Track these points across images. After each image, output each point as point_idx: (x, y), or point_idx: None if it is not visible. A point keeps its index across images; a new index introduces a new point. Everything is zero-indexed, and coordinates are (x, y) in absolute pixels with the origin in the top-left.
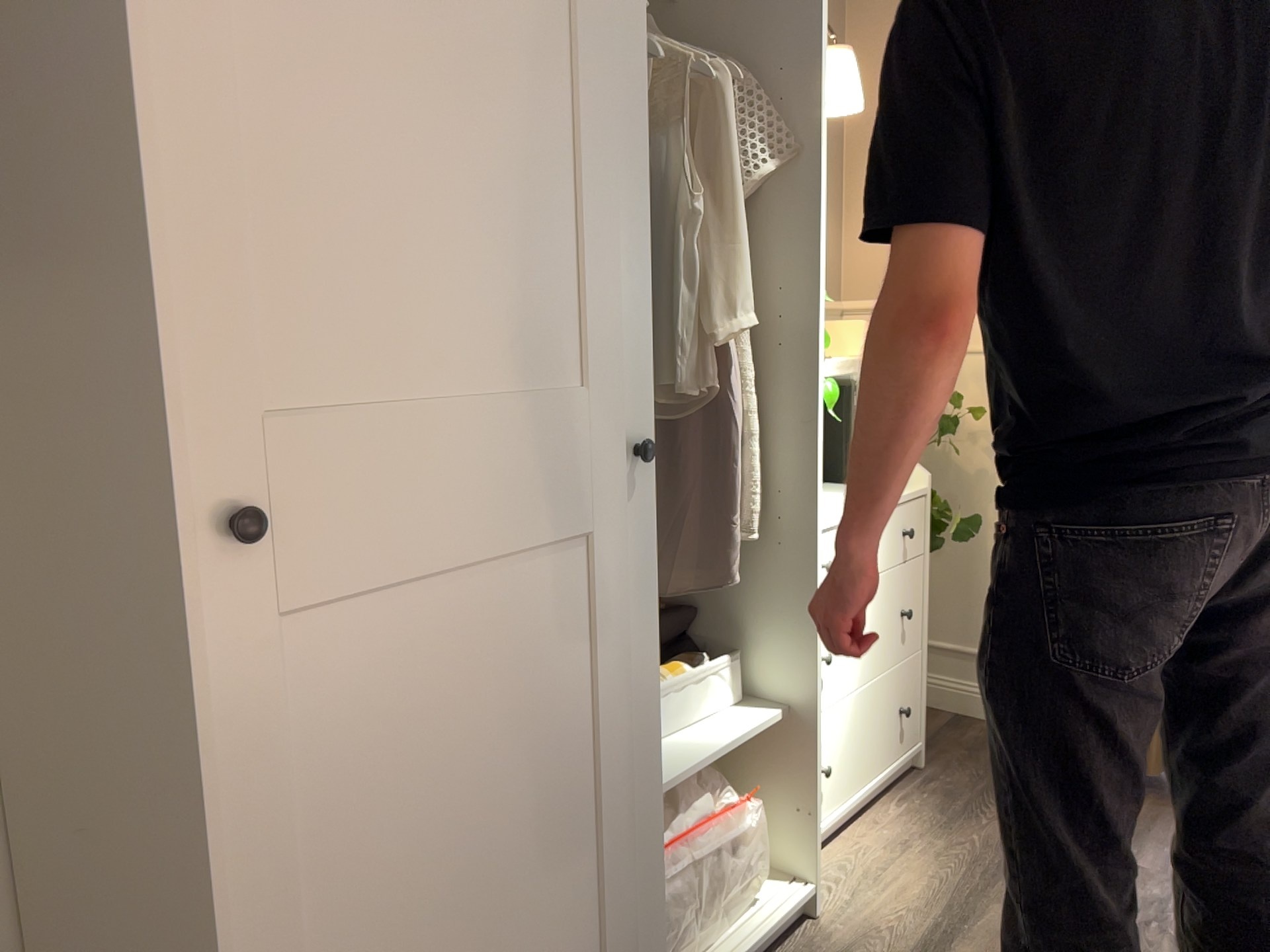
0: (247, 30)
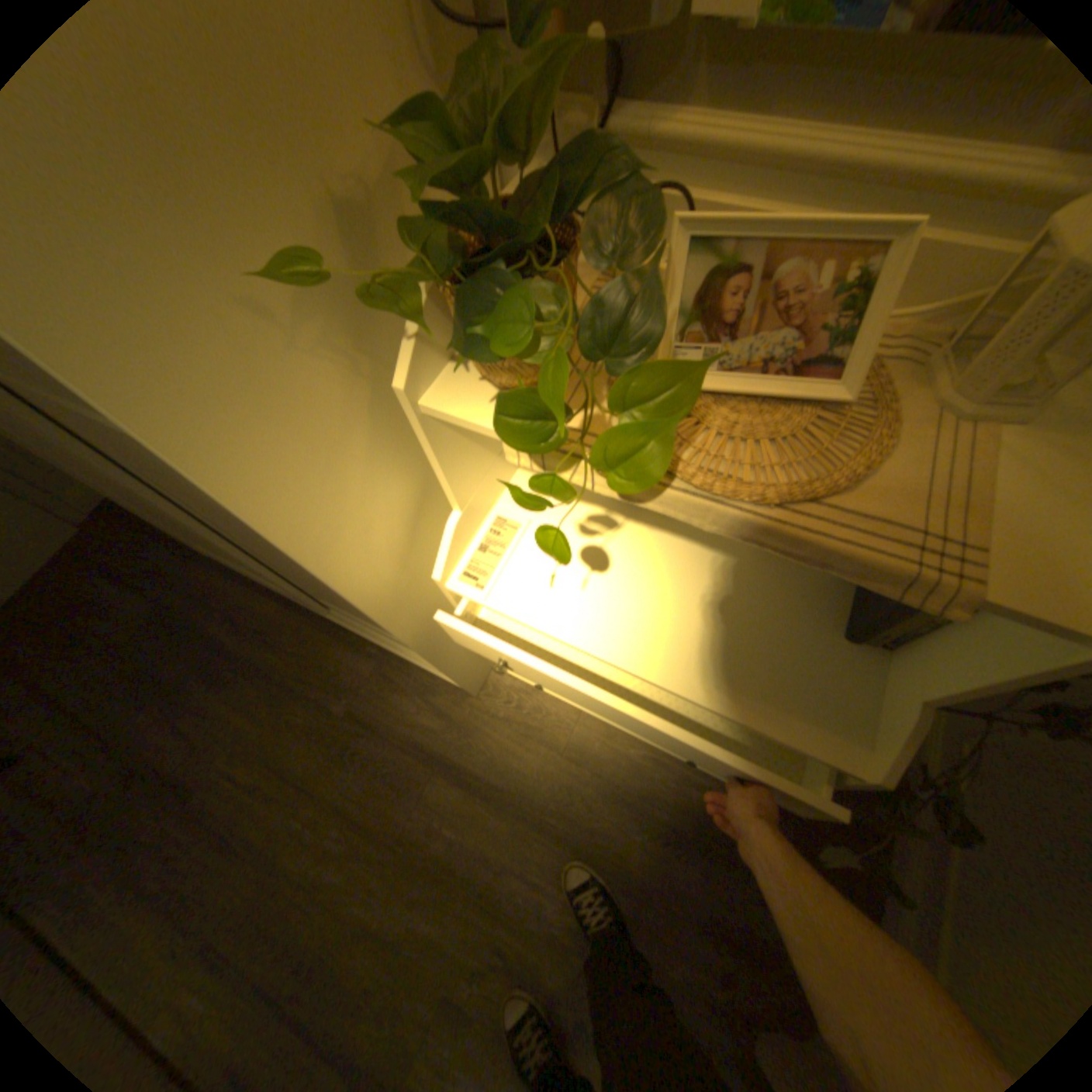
0: None
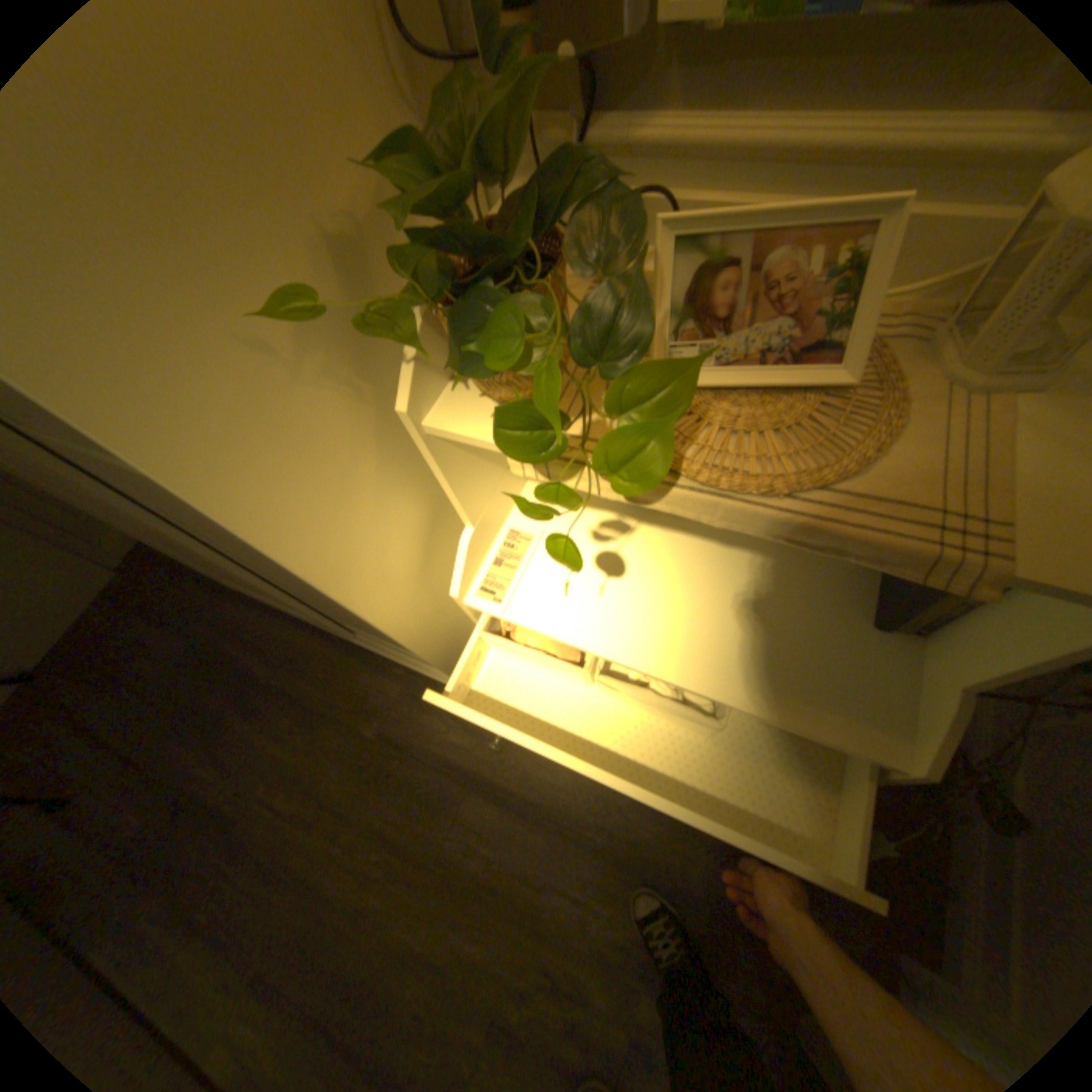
0: None
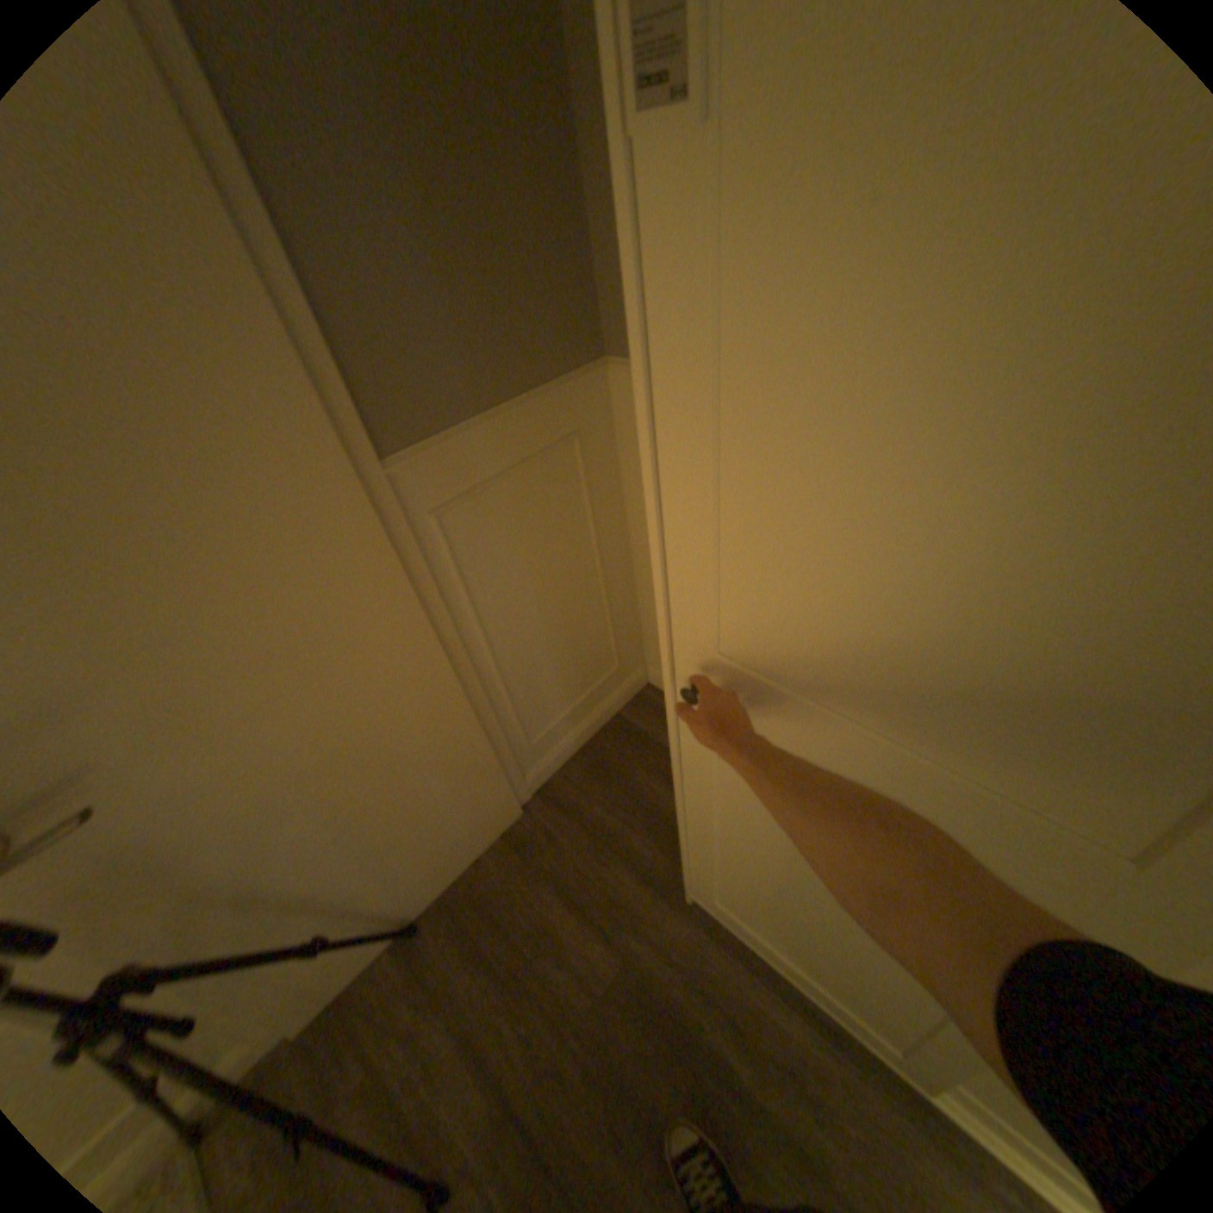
0: (696, 392)
